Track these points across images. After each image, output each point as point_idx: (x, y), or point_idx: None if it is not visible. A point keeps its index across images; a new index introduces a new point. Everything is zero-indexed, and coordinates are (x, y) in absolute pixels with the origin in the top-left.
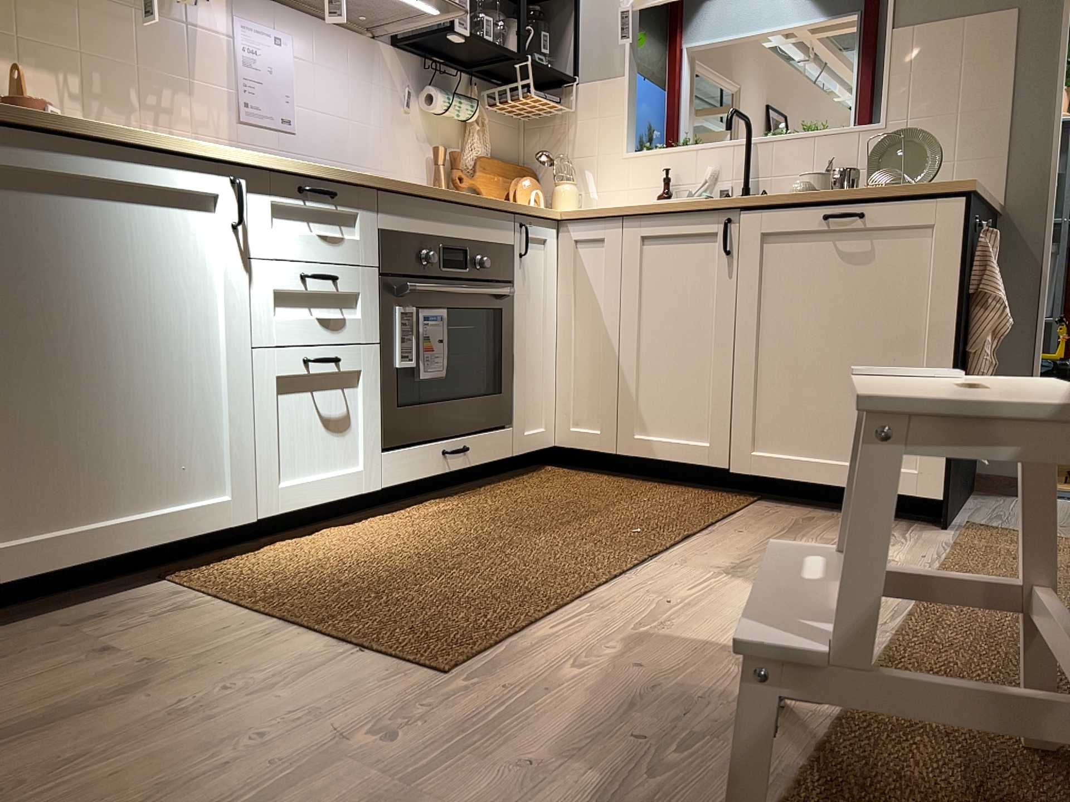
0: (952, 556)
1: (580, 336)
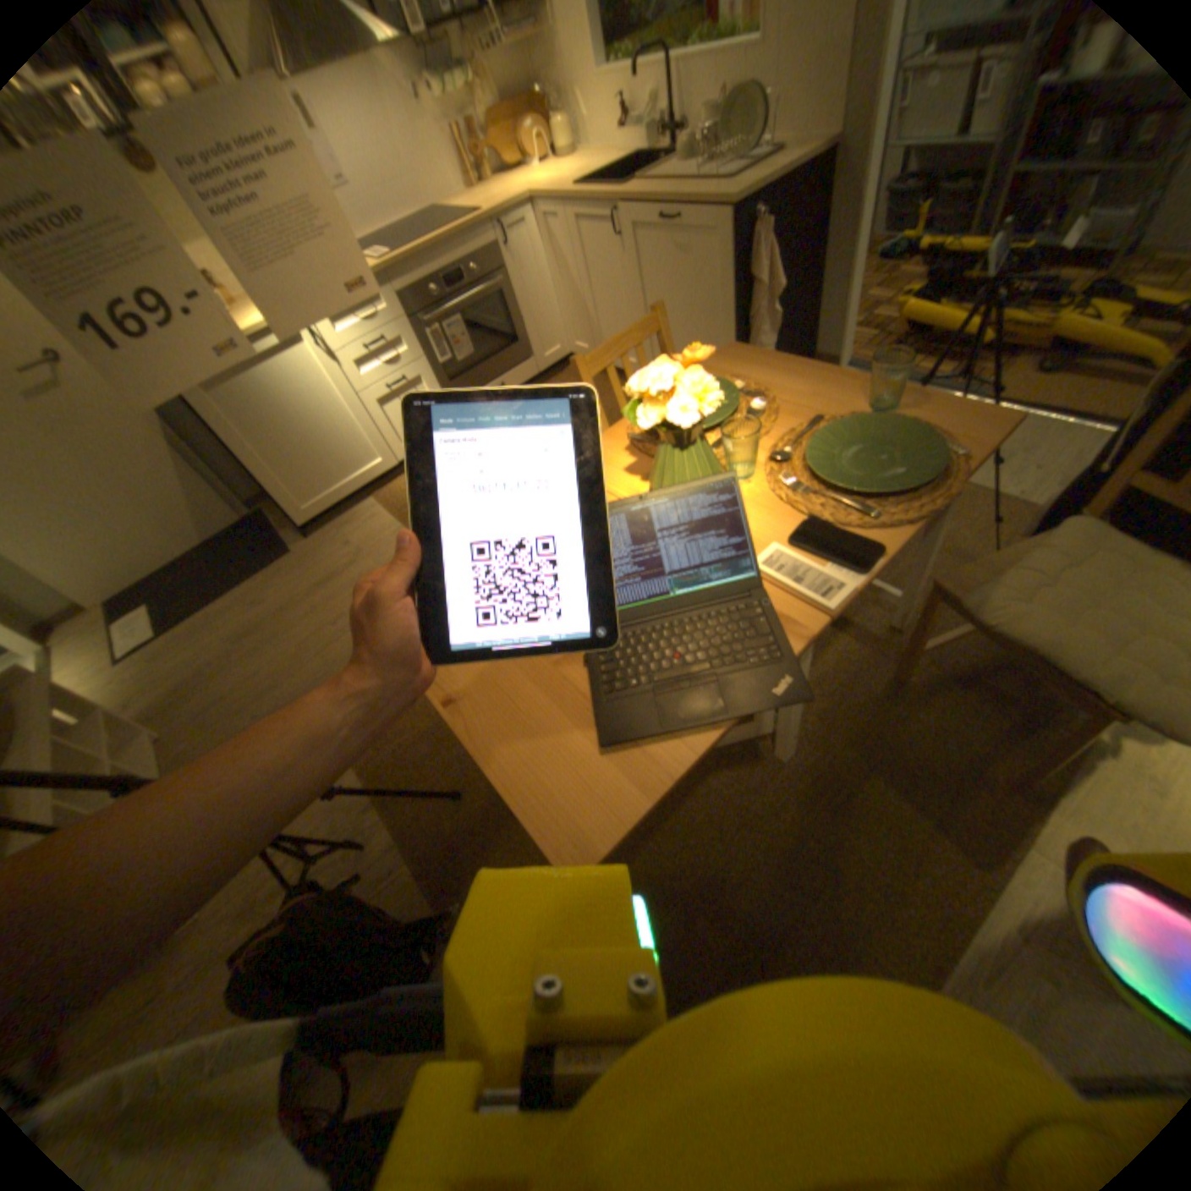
0: None
1: (565, 281)
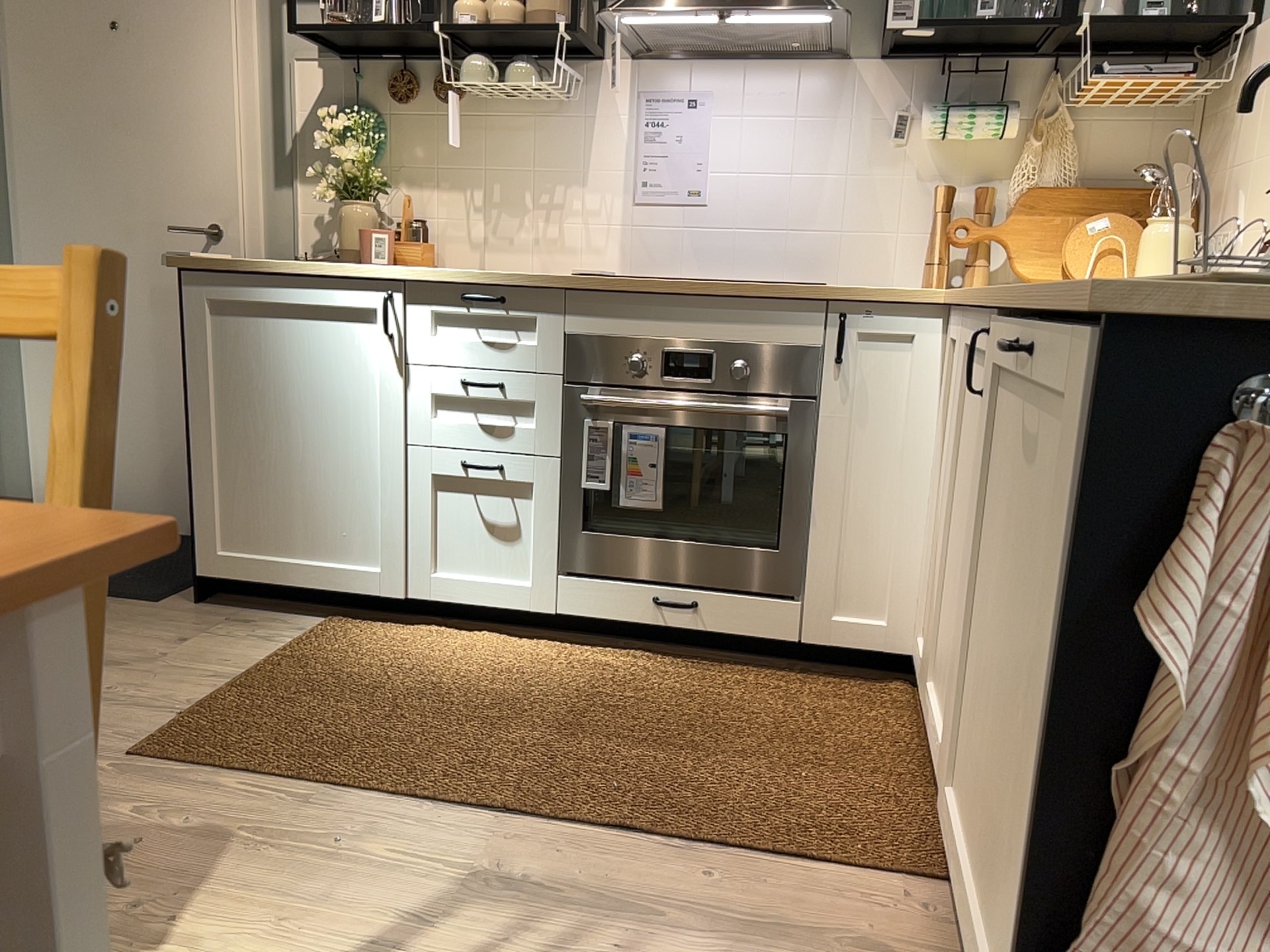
0: None
1: (942, 500)
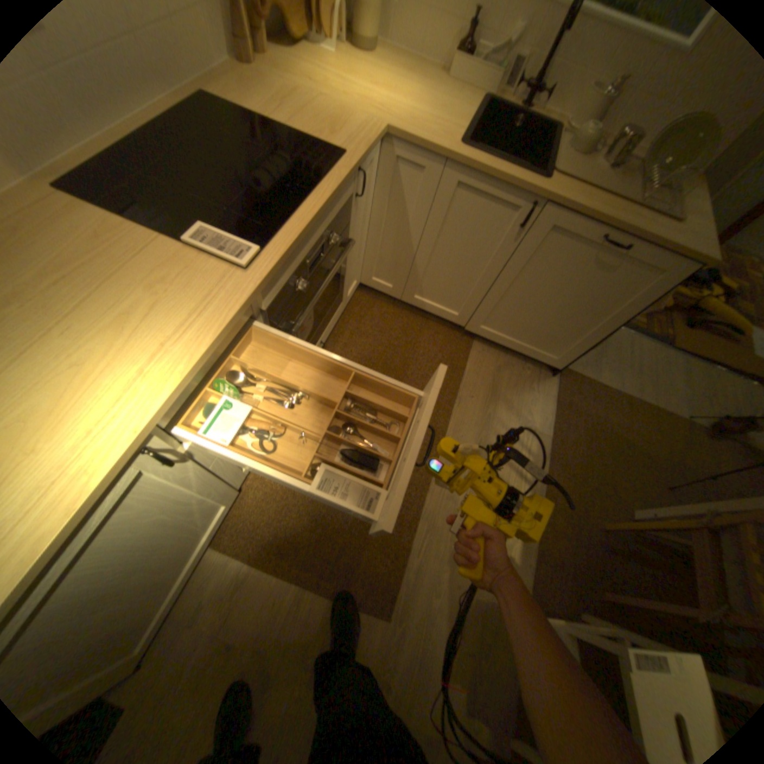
0: (556, 422)
1: (385, 230)
